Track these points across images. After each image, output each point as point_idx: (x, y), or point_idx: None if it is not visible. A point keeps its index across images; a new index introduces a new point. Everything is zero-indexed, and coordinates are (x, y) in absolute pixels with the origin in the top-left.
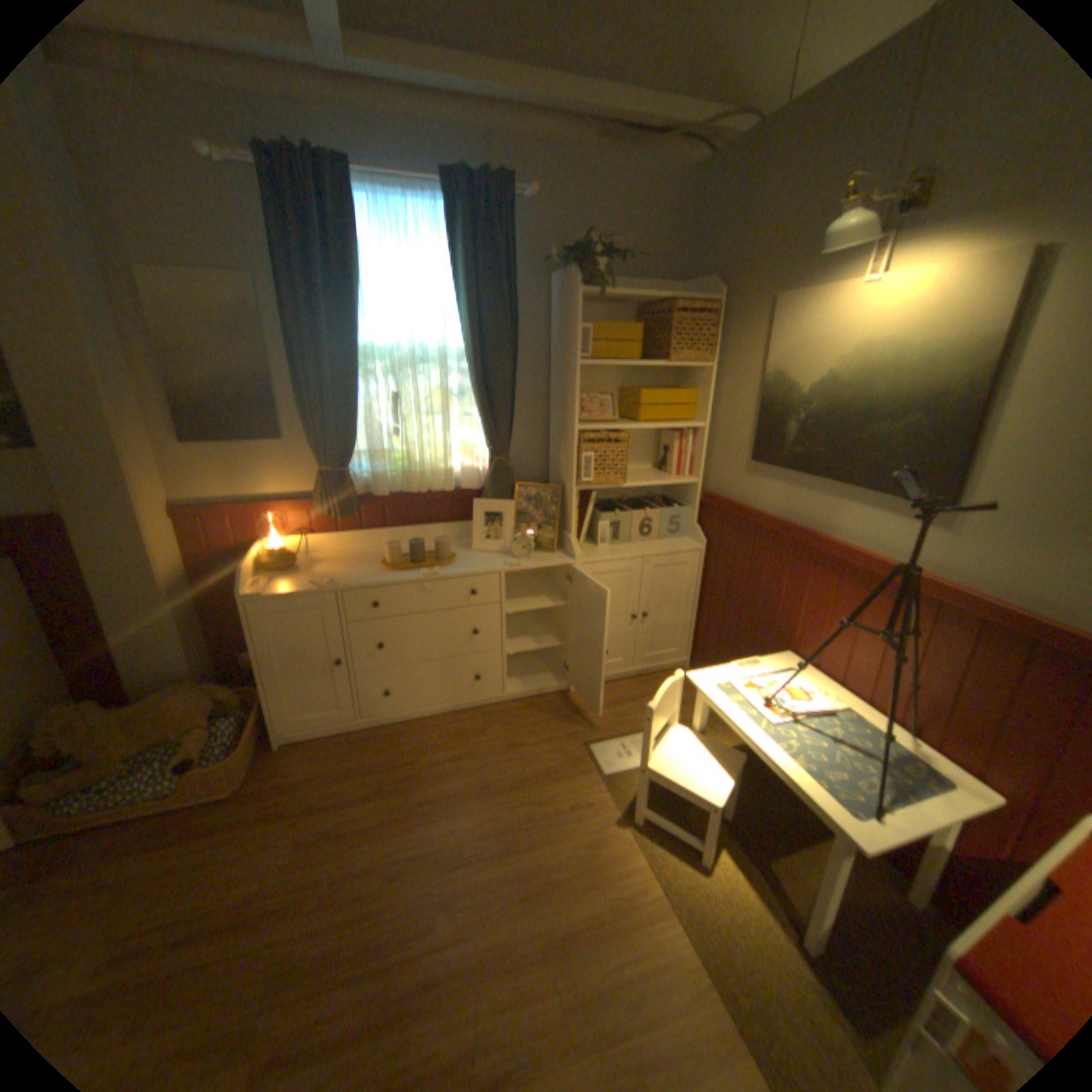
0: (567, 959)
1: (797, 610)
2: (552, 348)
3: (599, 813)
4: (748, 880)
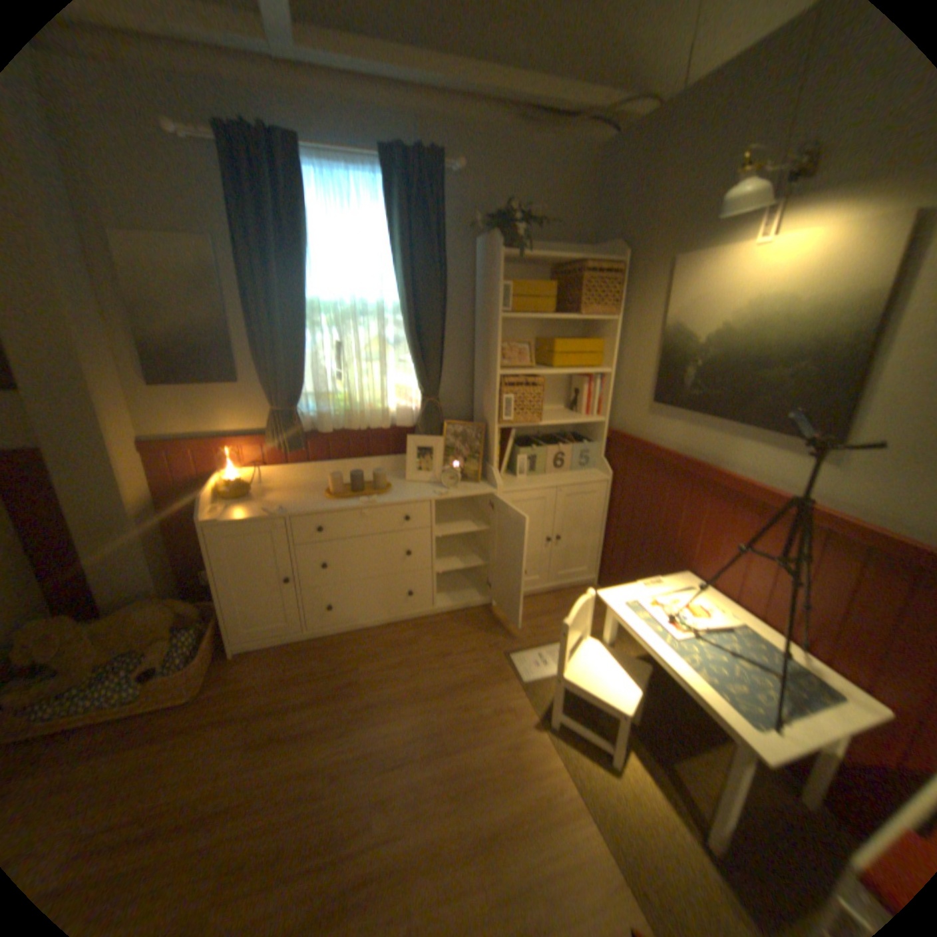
0: (492, 858)
1: (696, 535)
2: (477, 304)
3: (519, 718)
4: (655, 782)
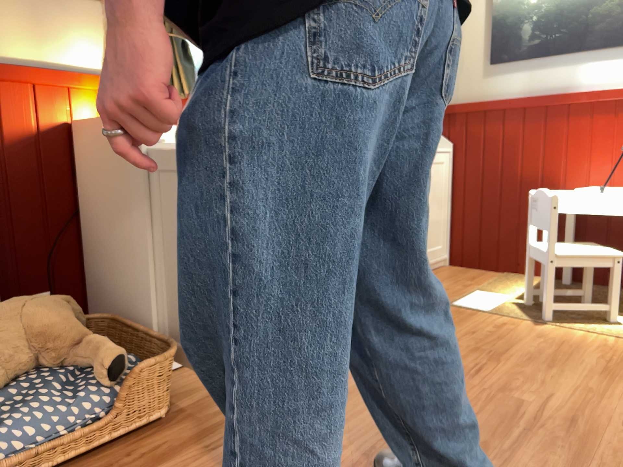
0: (621, 376)
1: (557, 156)
2: None
3: (515, 324)
4: None
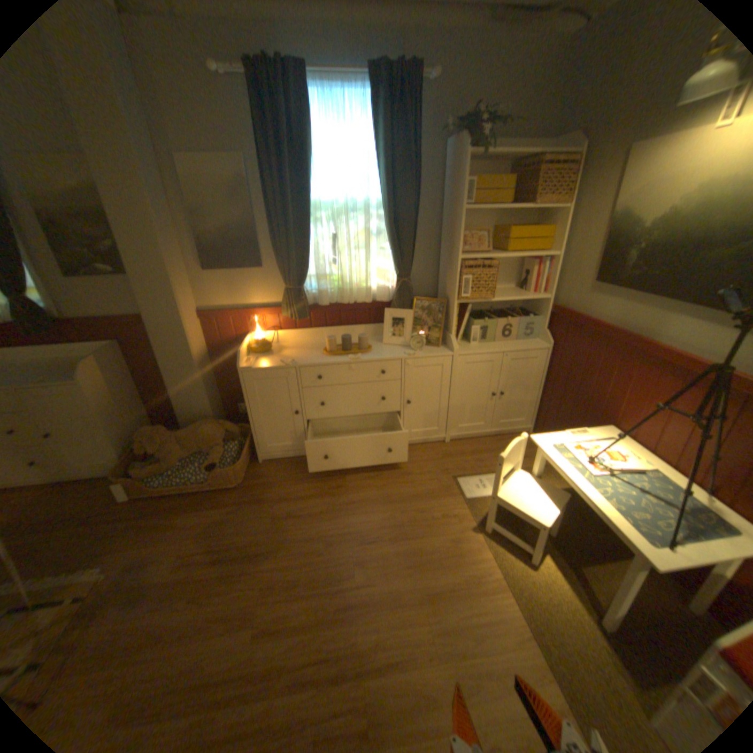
0: (436, 606)
1: (622, 396)
2: (445, 197)
3: (461, 522)
4: (564, 577)
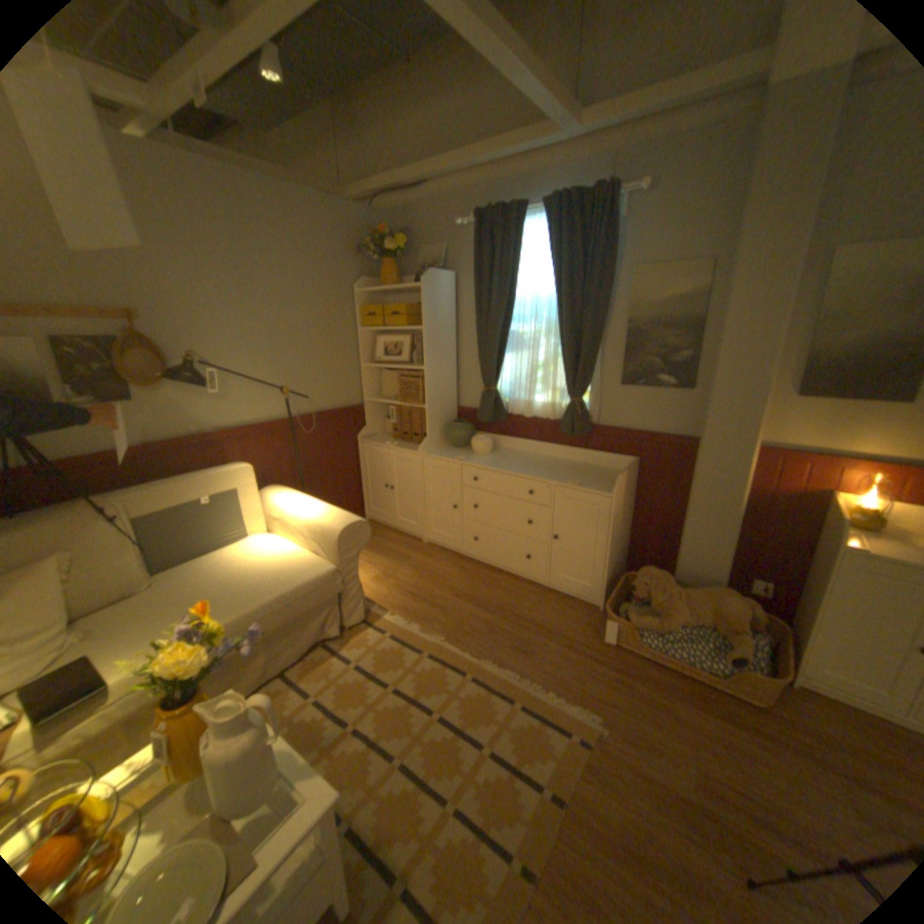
0: None
1: None
2: None
3: None
4: None
